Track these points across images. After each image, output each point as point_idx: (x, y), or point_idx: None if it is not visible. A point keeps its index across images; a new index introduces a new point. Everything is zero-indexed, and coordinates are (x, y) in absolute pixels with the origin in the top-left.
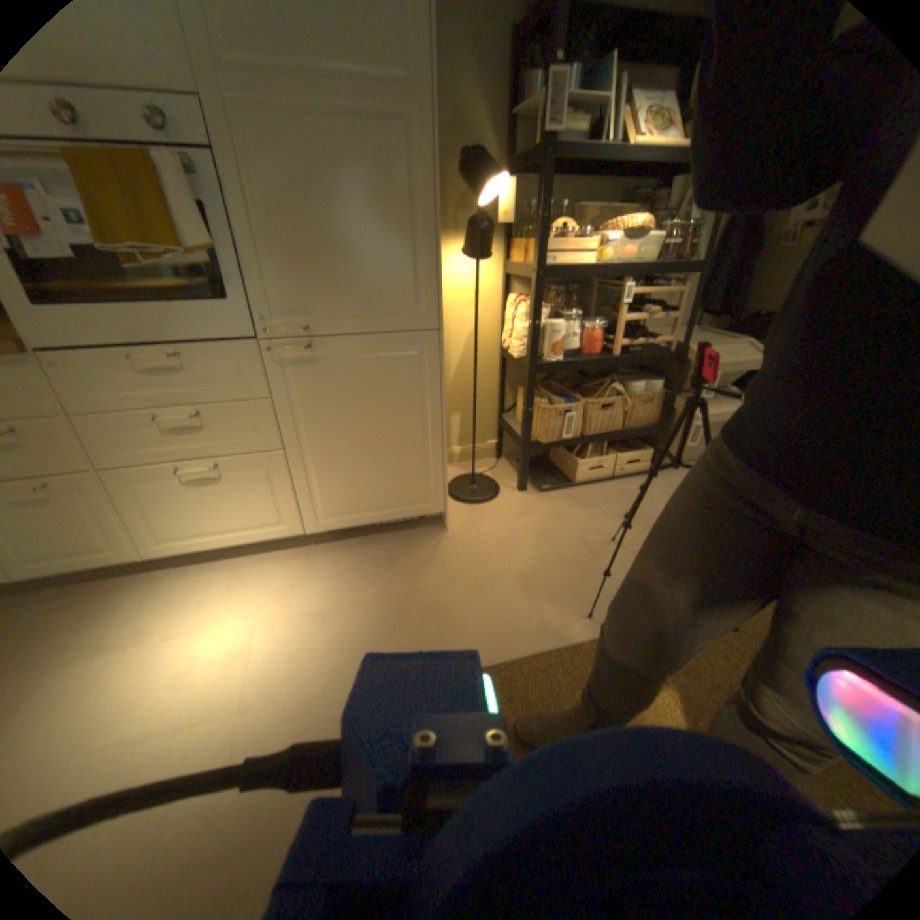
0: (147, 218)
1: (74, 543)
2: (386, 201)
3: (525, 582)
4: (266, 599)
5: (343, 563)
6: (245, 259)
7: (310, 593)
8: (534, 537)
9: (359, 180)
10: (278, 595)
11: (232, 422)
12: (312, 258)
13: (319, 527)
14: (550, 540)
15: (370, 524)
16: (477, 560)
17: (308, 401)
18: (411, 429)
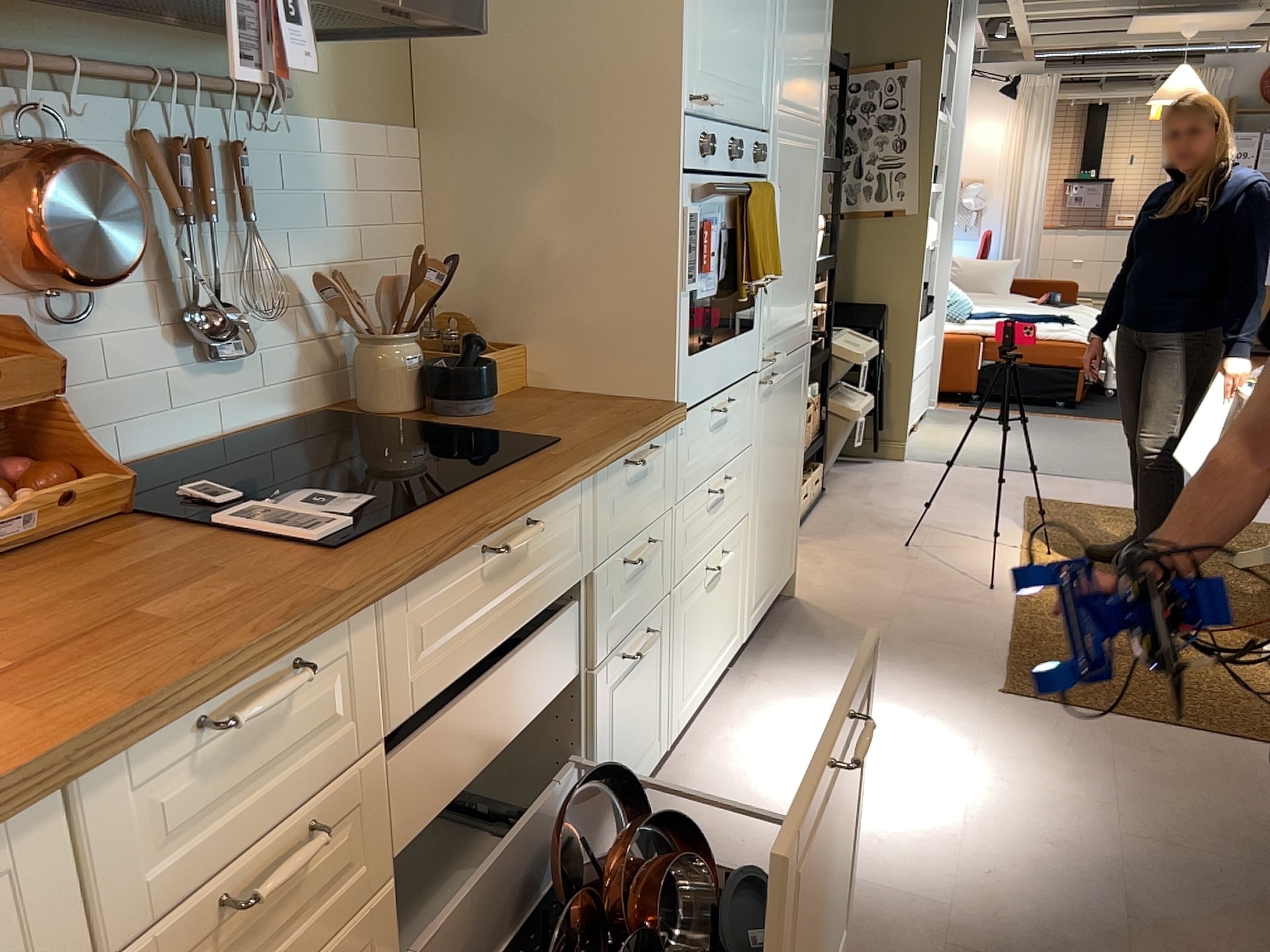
0: (771, 251)
1: (644, 731)
2: (806, 222)
3: (918, 592)
4: (804, 710)
5: (787, 658)
6: (765, 285)
7: (822, 685)
8: (858, 567)
9: (801, 205)
10: (805, 702)
11: (736, 482)
12: (783, 279)
13: (750, 623)
14: (870, 563)
15: (768, 606)
16: (862, 599)
17: (765, 441)
18: (793, 461)
